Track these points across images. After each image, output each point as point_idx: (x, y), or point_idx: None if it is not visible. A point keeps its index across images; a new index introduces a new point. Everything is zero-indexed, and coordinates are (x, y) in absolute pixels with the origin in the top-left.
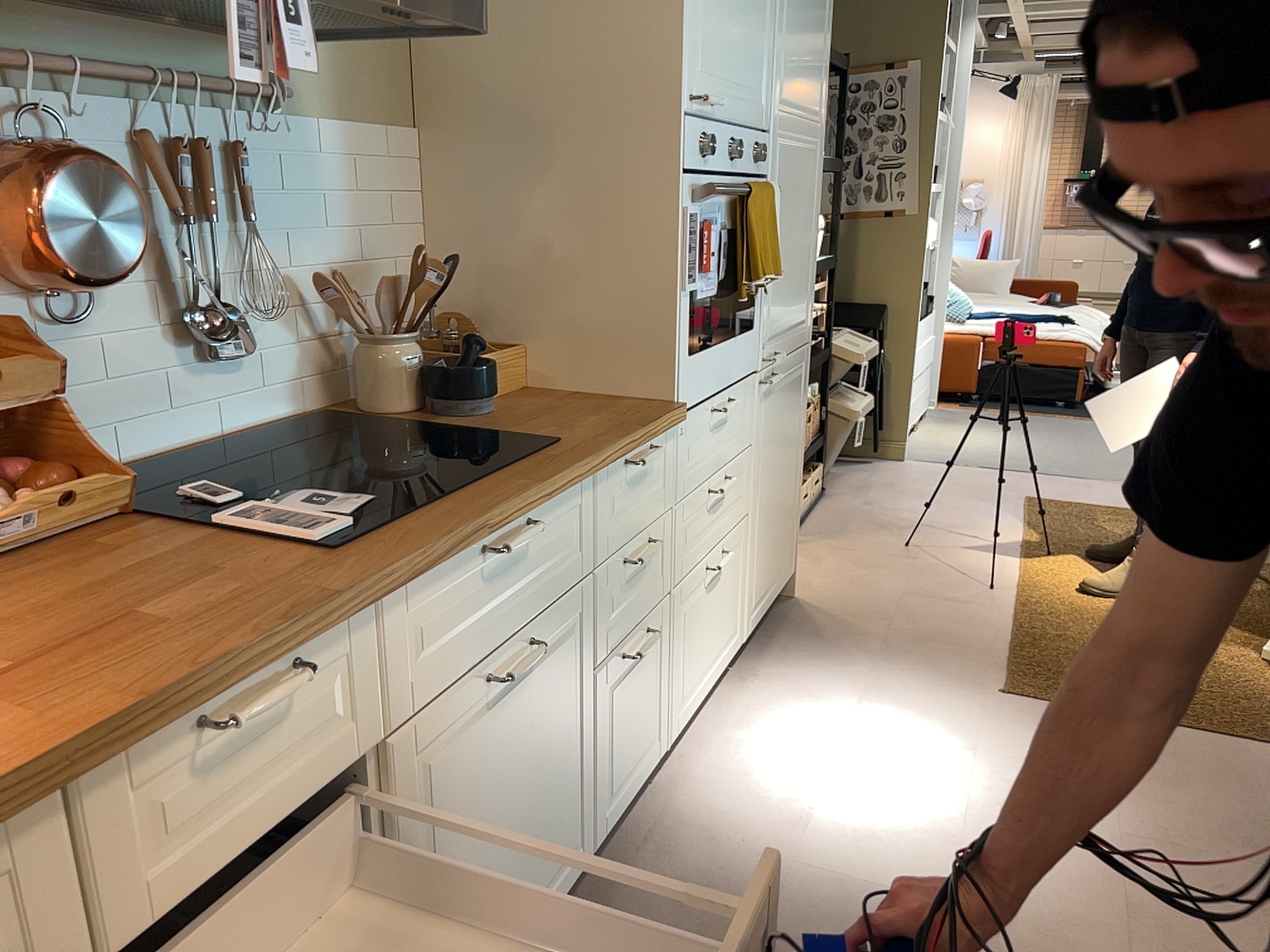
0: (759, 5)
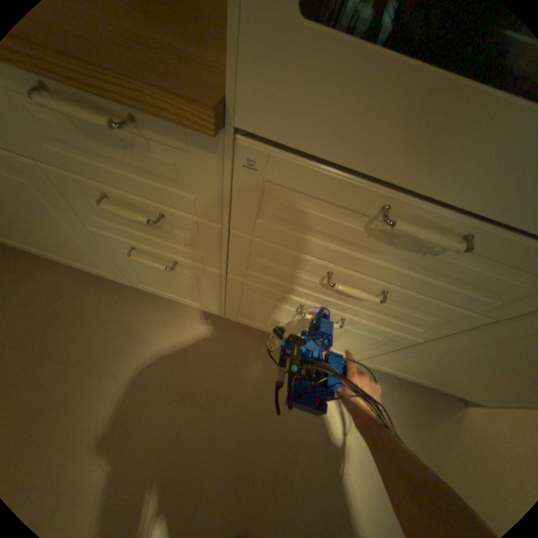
0: None
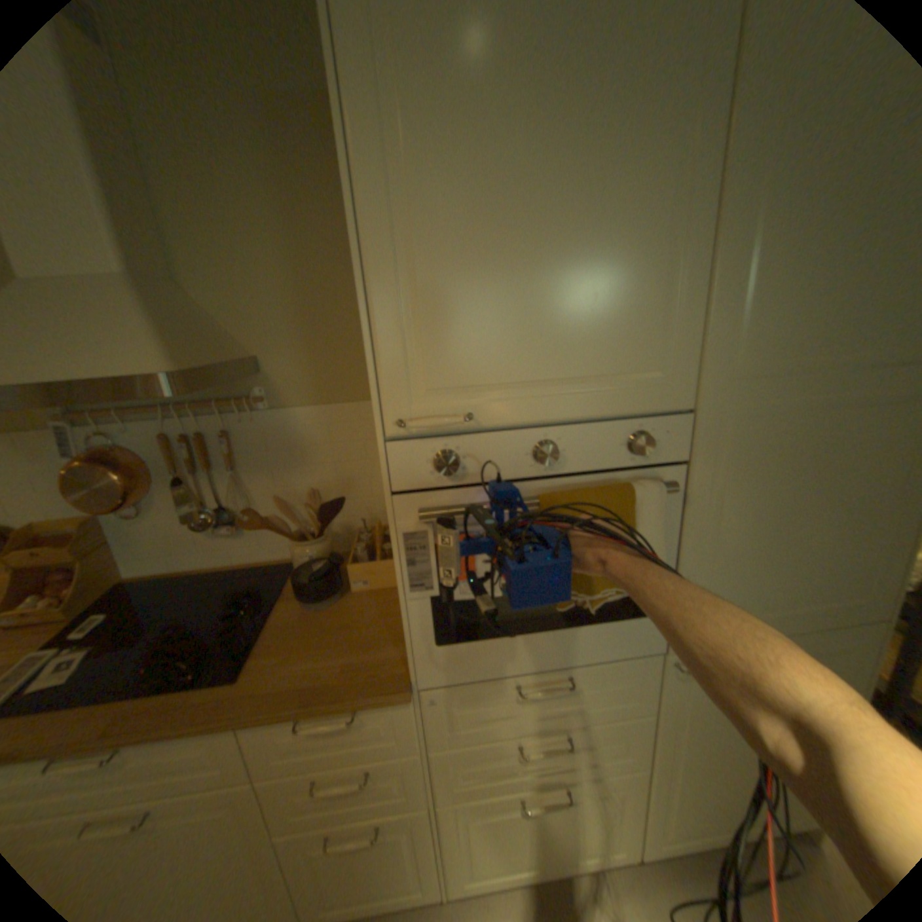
0: (636, 253)
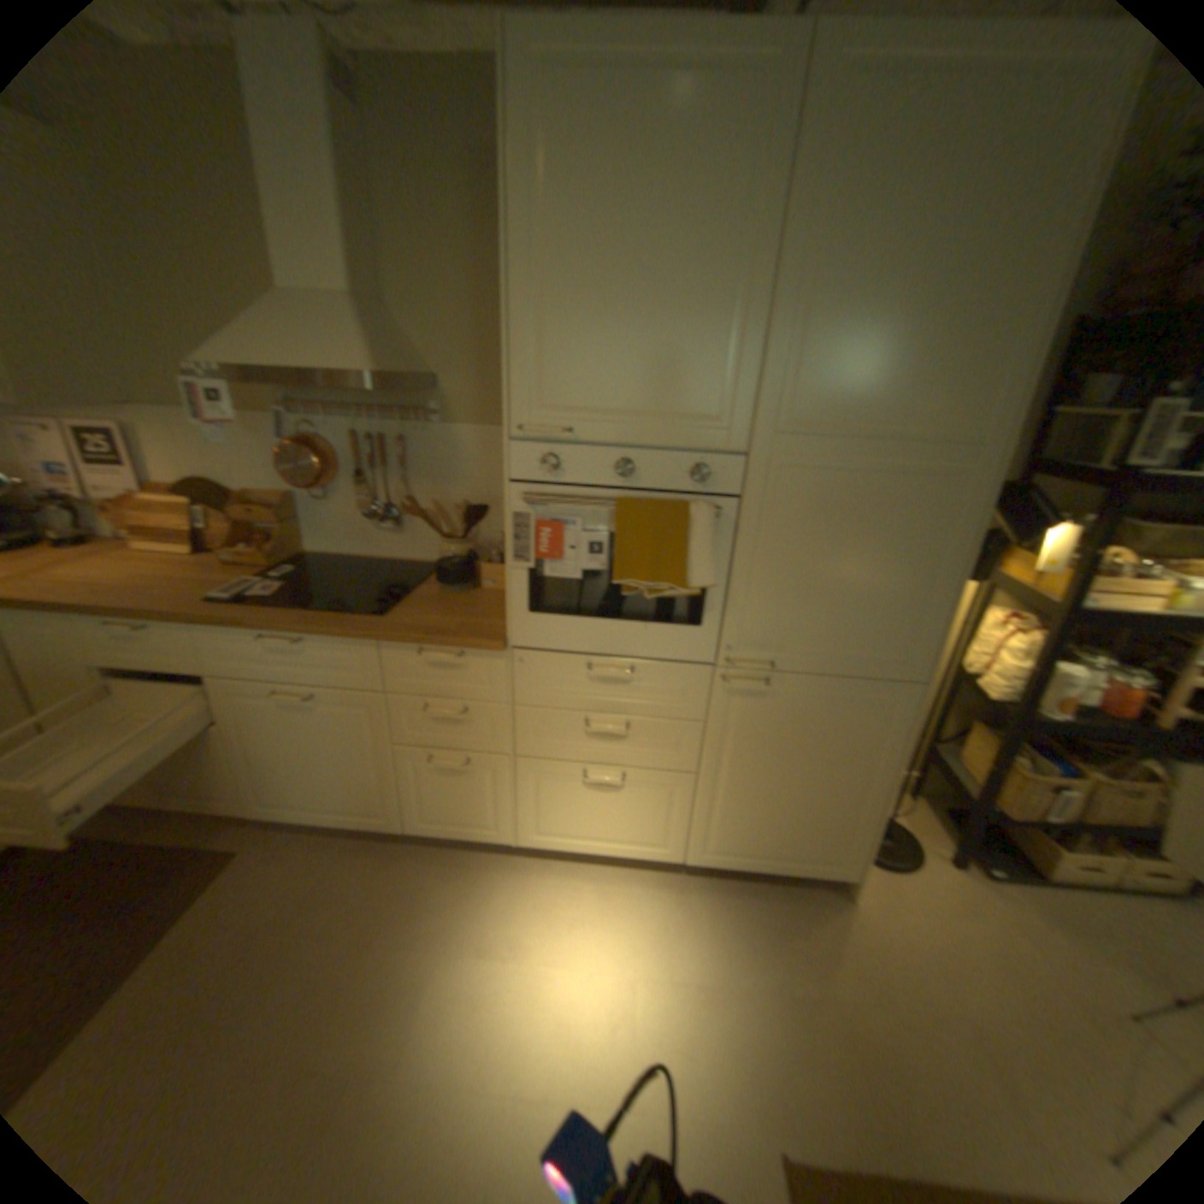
0: (705, 323)
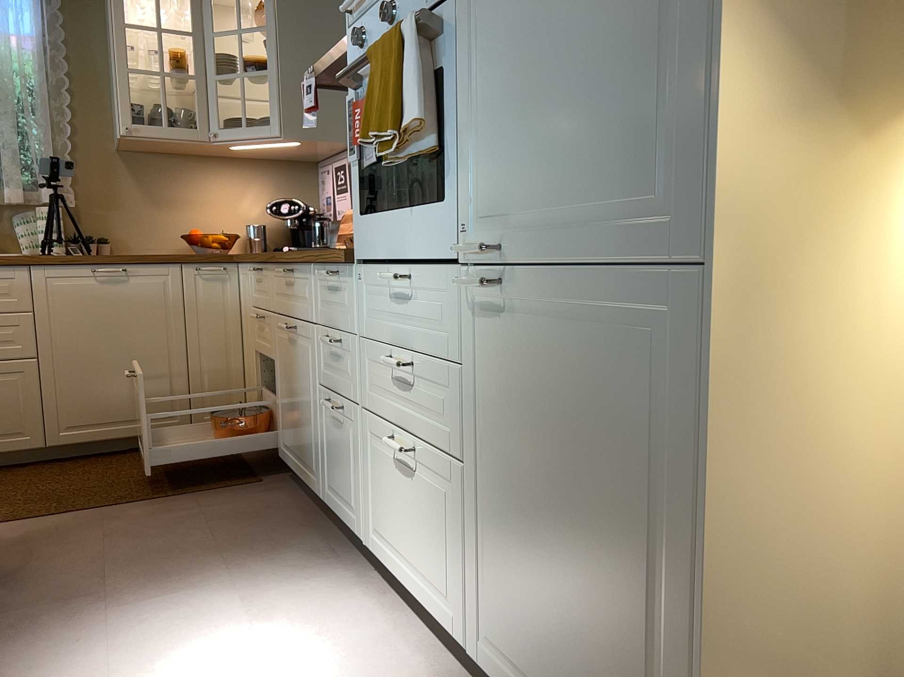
0: None
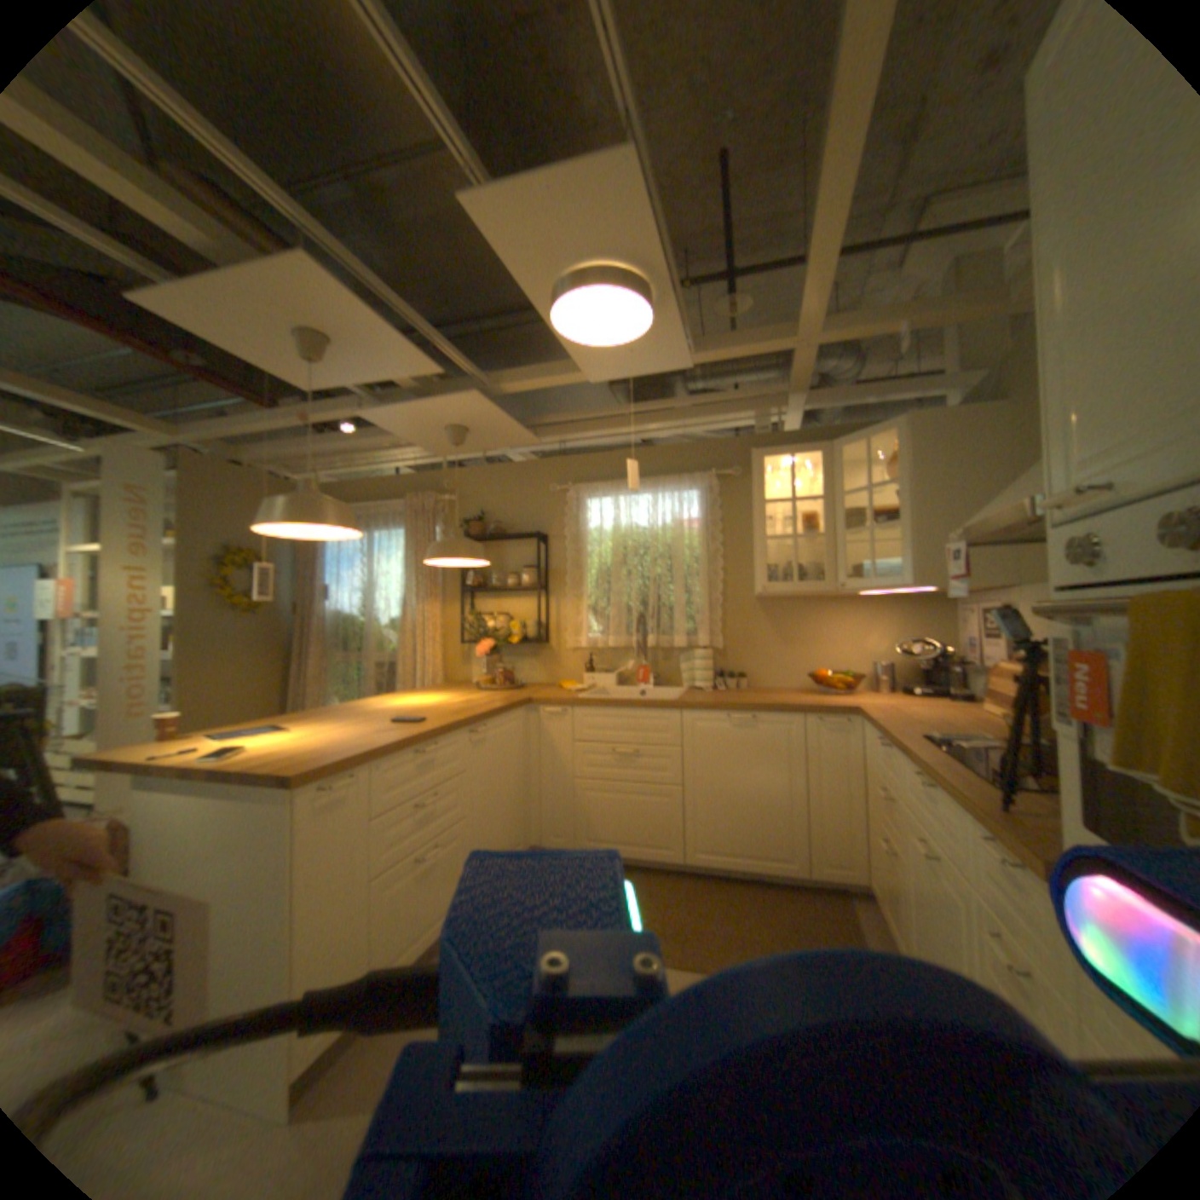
0: None
